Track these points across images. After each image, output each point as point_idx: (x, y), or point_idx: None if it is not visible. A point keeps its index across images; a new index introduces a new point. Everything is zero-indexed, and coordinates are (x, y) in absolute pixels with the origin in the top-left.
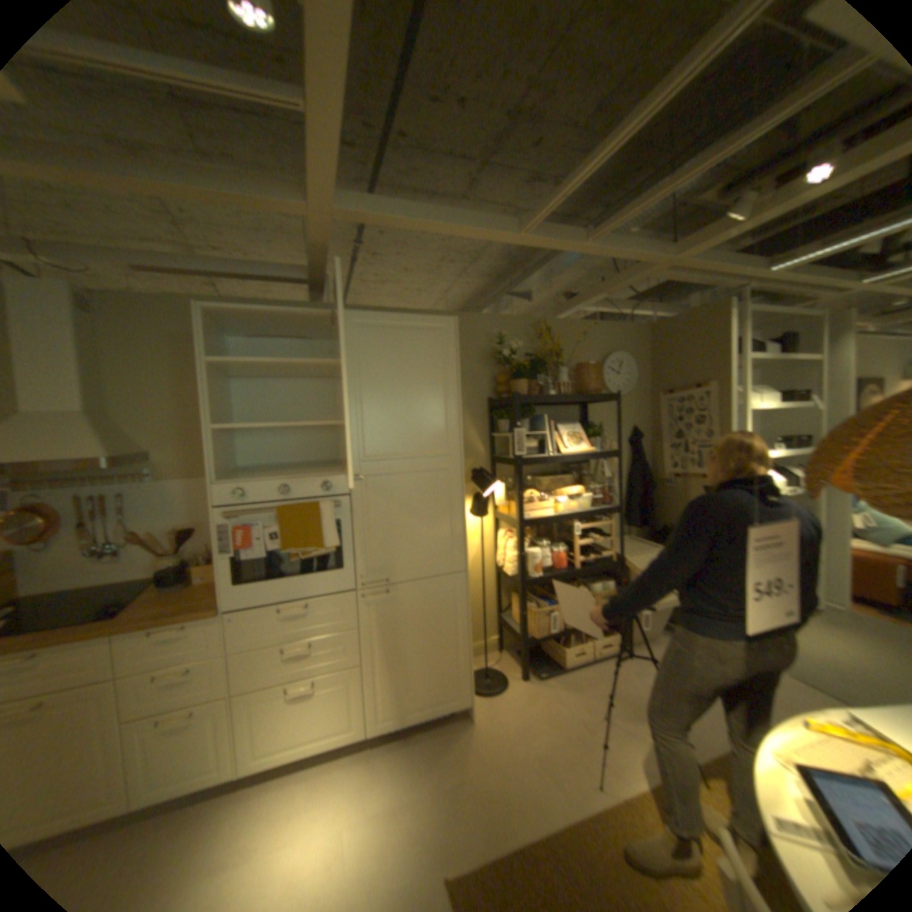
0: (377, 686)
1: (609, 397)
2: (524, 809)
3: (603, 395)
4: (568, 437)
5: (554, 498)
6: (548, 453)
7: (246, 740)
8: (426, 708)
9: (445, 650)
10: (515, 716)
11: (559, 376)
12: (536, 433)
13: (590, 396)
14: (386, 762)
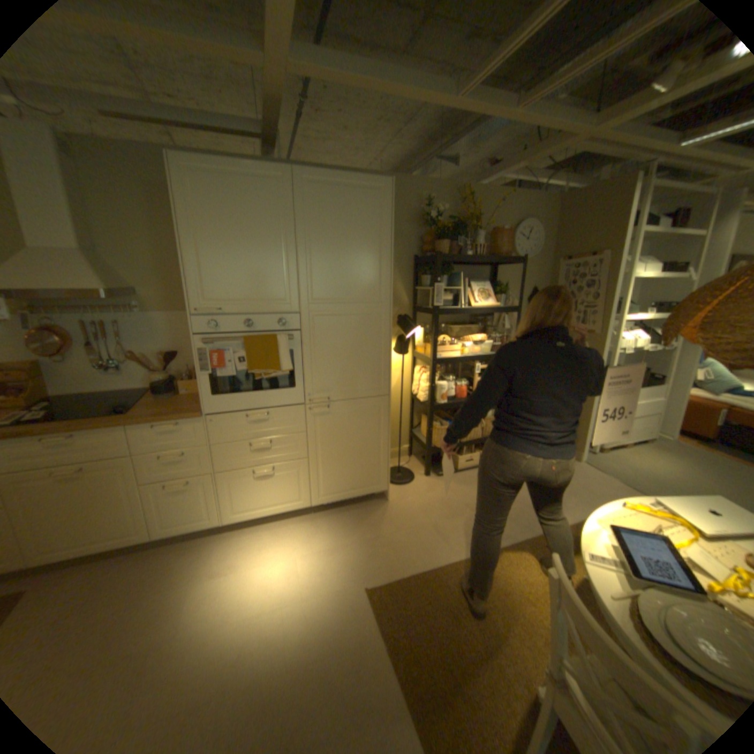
0: (319, 472)
1: (516, 260)
2: (420, 553)
3: (512, 258)
4: (478, 293)
5: (461, 342)
6: (460, 306)
7: (226, 502)
8: (353, 489)
9: (369, 450)
10: (417, 497)
11: (477, 239)
12: (452, 288)
13: (501, 258)
14: (324, 521)
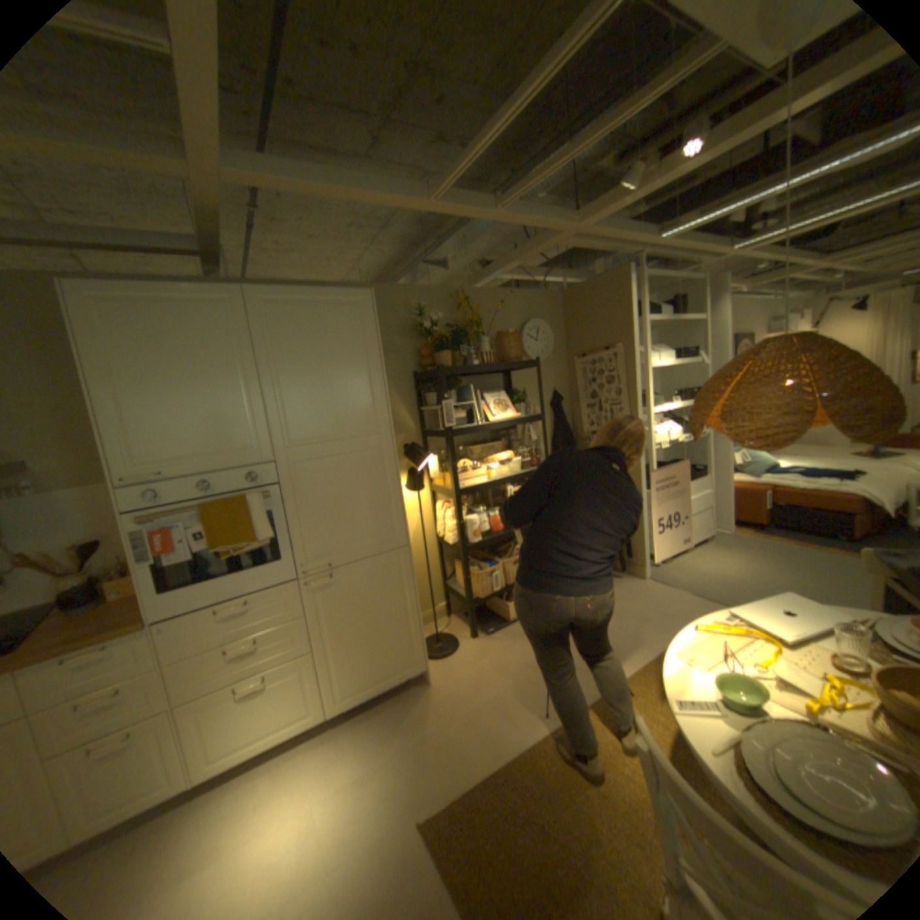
0: (329, 668)
1: (528, 364)
2: (481, 747)
3: (523, 362)
4: (493, 405)
5: (485, 464)
6: (476, 422)
7: (194, 747)
8: (381, 679)
9: (394, 622)
10: (466, 670)
11: (481, 345)
12: (463, 404)
13: (511, 364)
14: (347, 737)
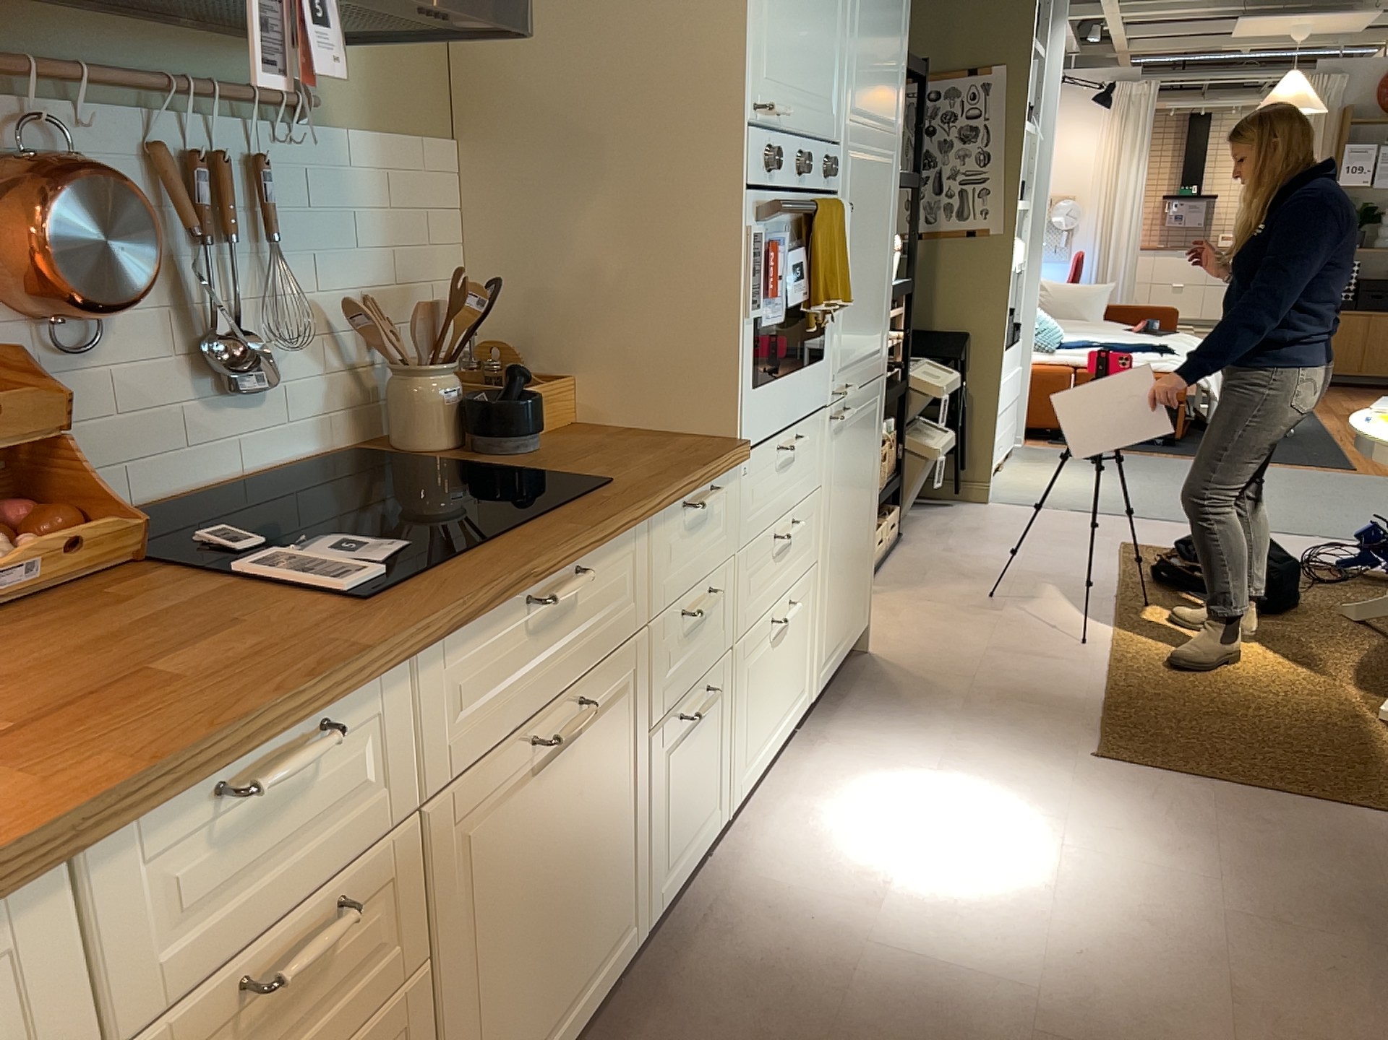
0: (826, 595)
1: None
2: (1050, 682)
3: None
4: None
5: None
6: None
7: (740, 732)
8: (847, 631)
9: (865, 521)
10: (896, 627)
11: None
12: None
13: None
14: (843, 726)
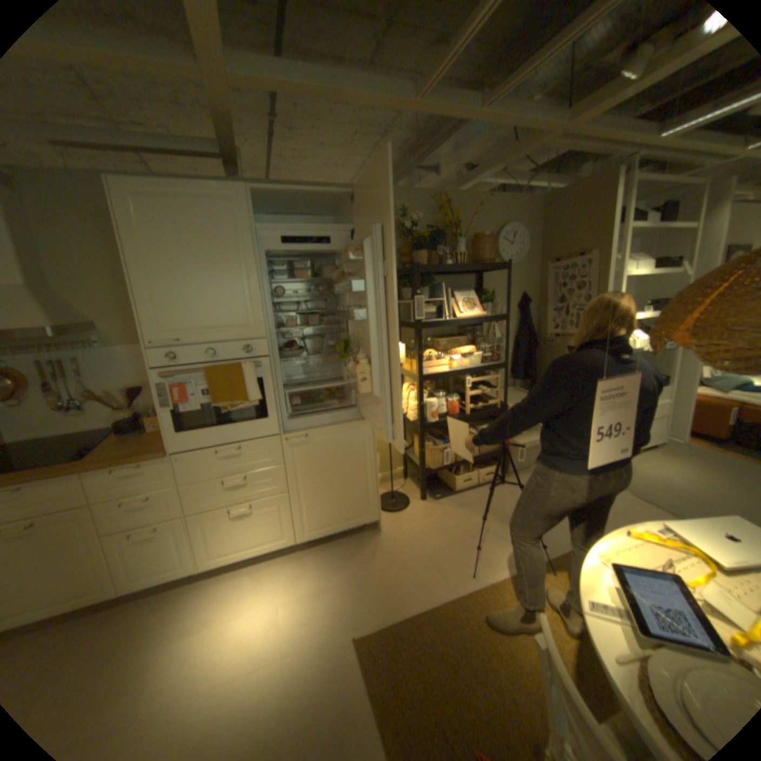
0: (301, 506)
1: (501, 266)
2: (414, 590)
3: (496, 264)
4: (462, 303)
5: (449, 356)
6: (444, 317)
7: (200, 546)
8: (341, 521)
9: (356, 478)
10: (412, 525)
11: (457, 246)
12: (435, 299)
13: (484, 265)
14: (311, 559)
